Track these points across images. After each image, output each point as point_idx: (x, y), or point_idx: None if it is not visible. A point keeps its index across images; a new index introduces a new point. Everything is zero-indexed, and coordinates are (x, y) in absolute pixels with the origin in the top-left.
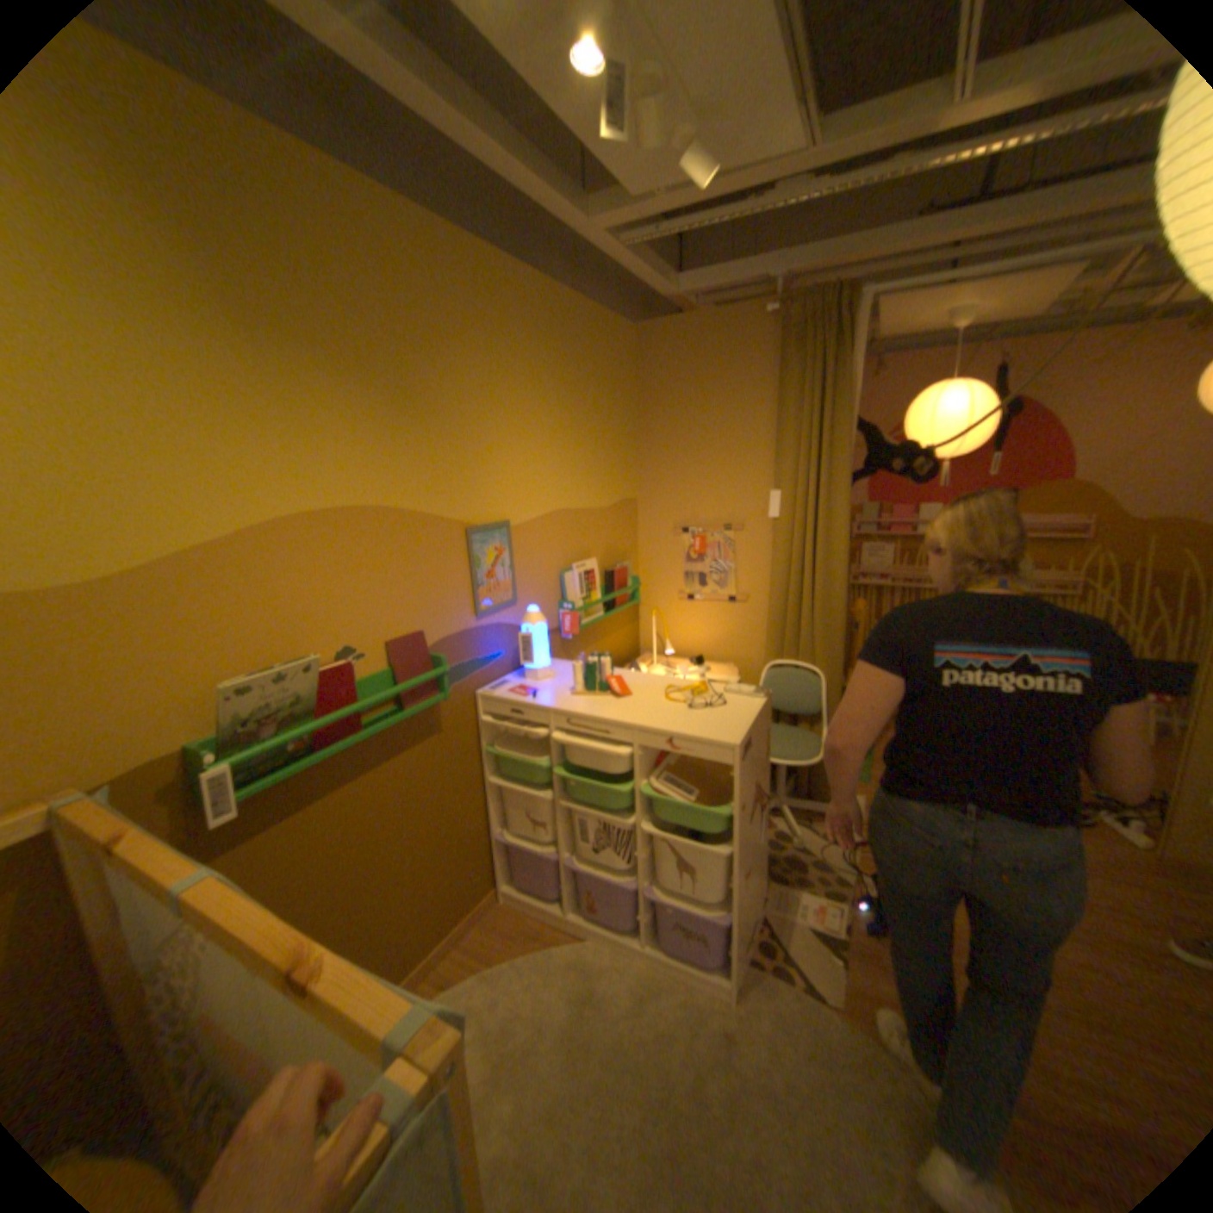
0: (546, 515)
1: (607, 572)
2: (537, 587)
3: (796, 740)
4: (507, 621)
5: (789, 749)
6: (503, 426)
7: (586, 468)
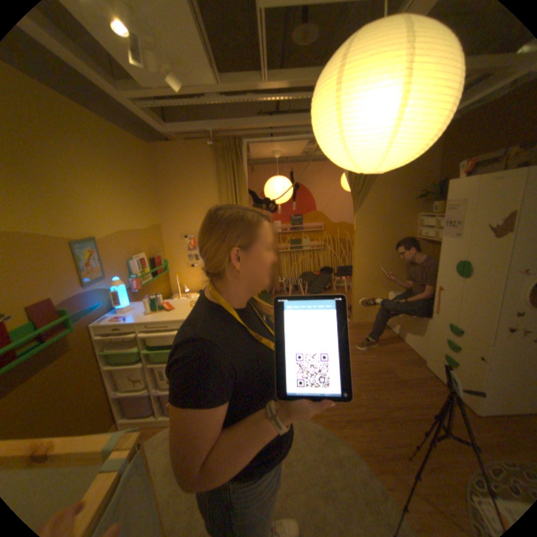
0: (114, 233)
1: (151, 258)
2: (115, 269)
3: None
4: (101, 288)
5: None
6: (83, 189)
7: (133, 210)
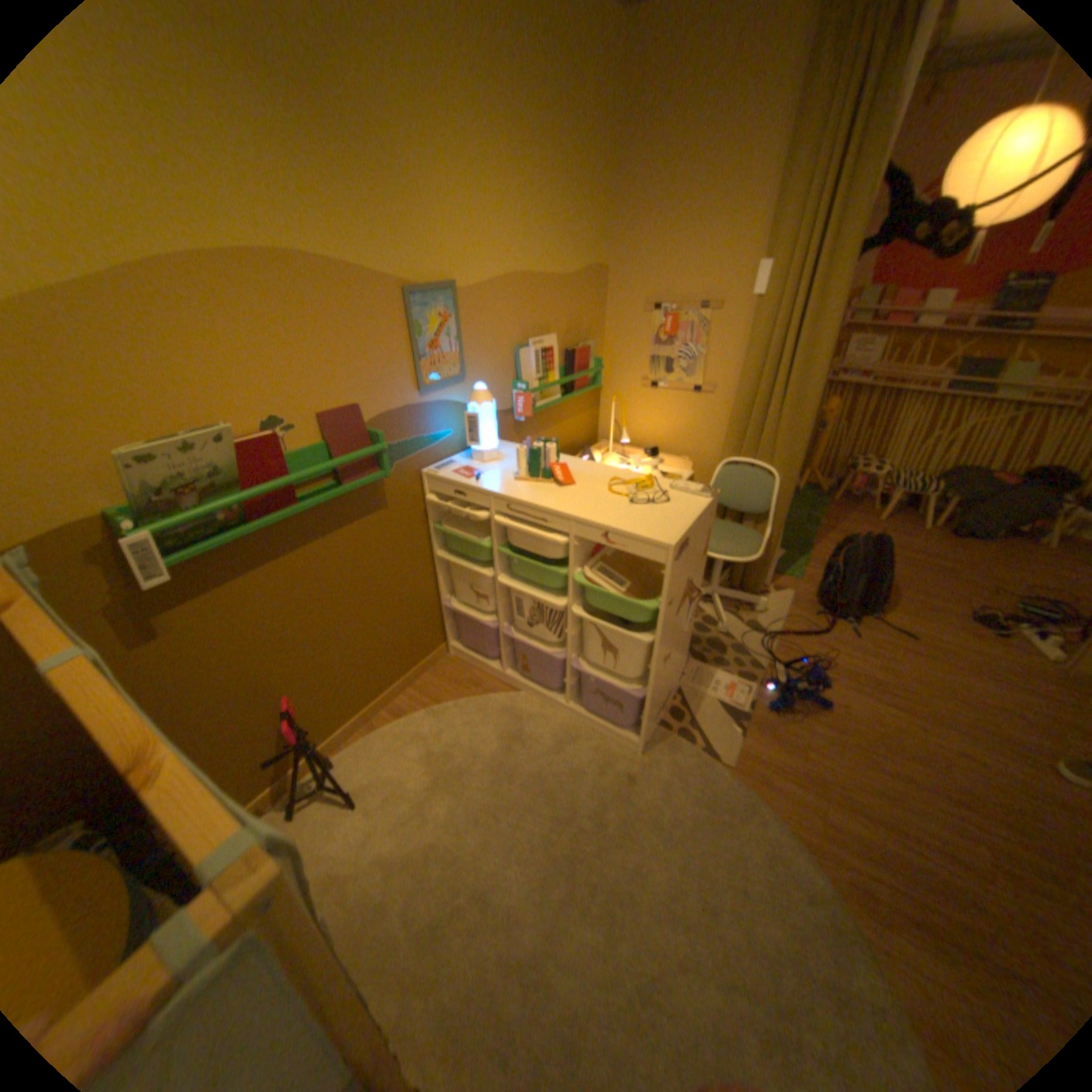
0: (499, 278)
1: (567, 351)
2: (487, 363)
3: (737, 537)
4: (454, 399)
5: (728, 545)
6: (444, 151)
7: (550, 220)
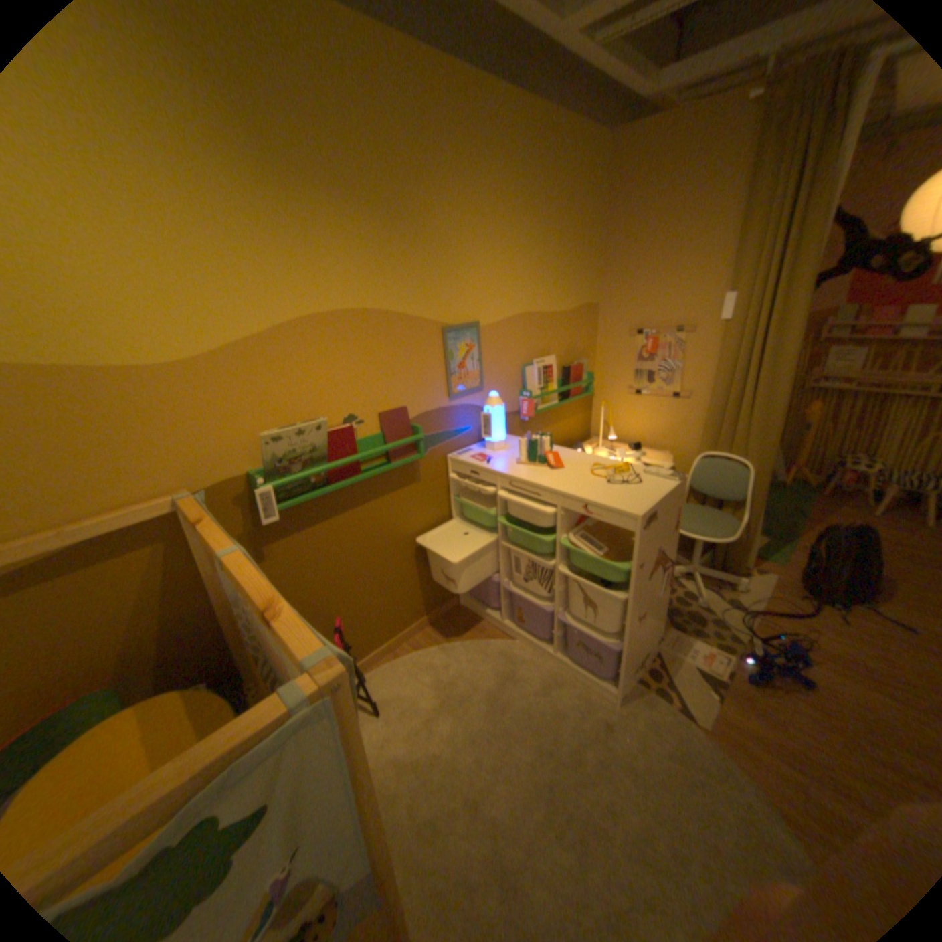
0: (512, 317)
1: (564, 367)
2: (500, 378)
3: (715, 521)
4: (474, 404)
5: (706, 527)
6: (476, 239)
7: (552, 275)
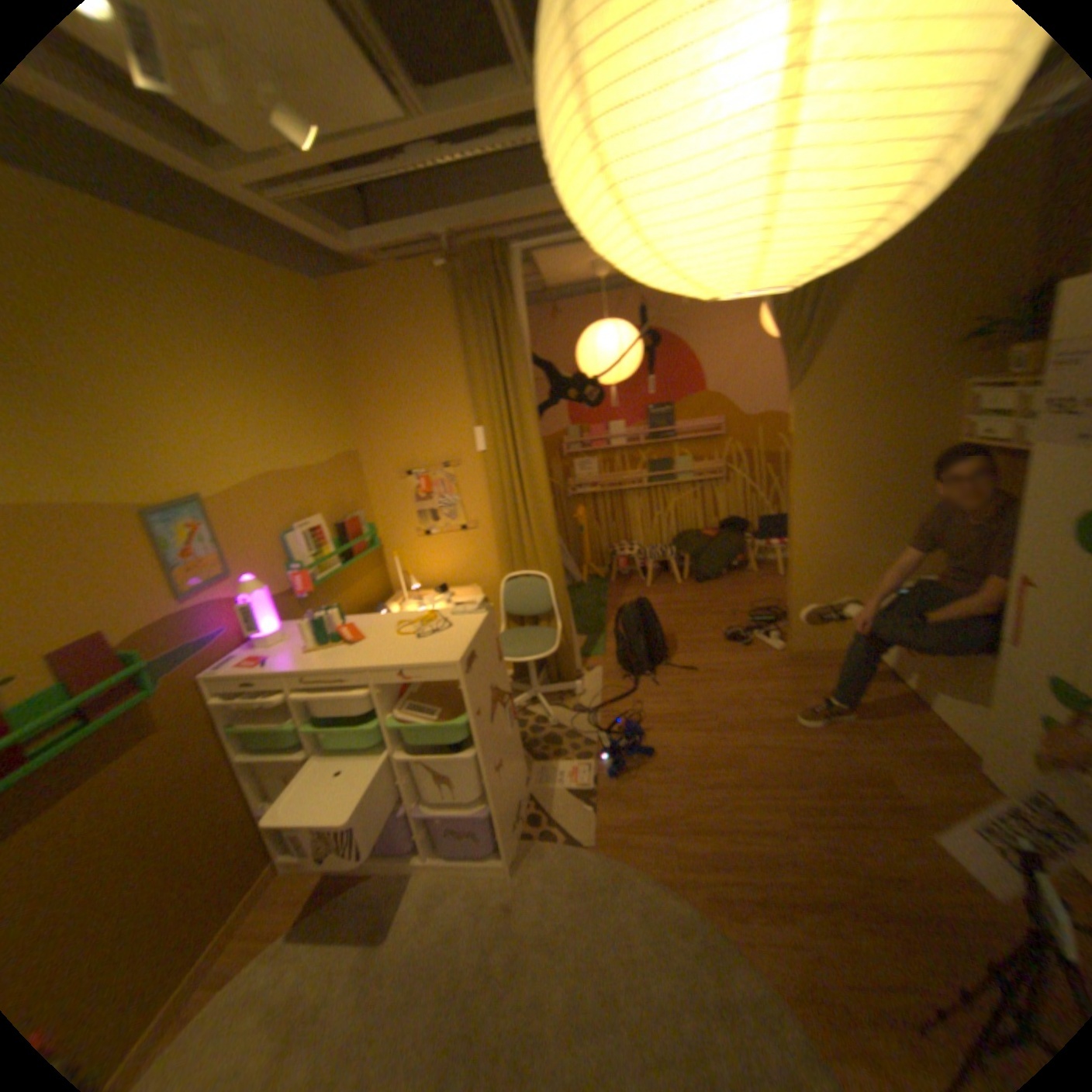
0: (250, 480)
1: (338, 524)
2: (255, 554)
3: (536, 637)
4: (224, 595)
5: (530, 647)
6: (167, 395)
7: (291, 427)
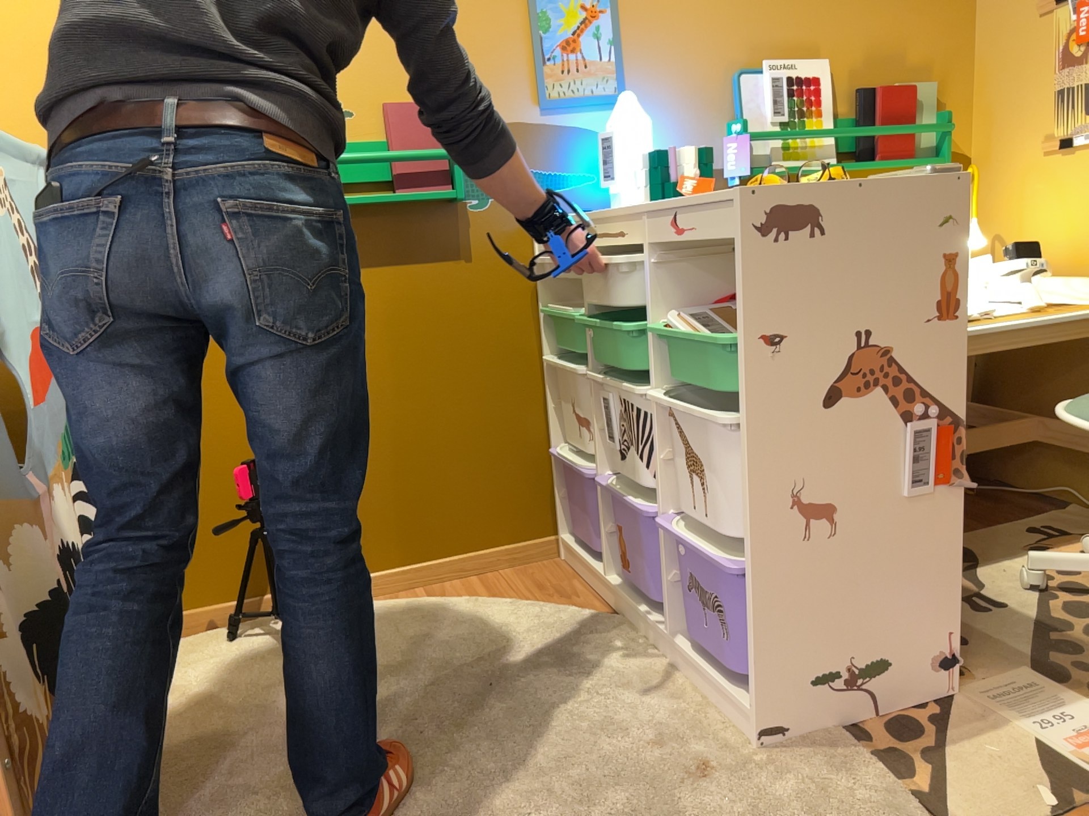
0: None
1: (858, 90)
2: (673, 87)
3: None
4: (604, 129)
5: None
6: None
7: None
